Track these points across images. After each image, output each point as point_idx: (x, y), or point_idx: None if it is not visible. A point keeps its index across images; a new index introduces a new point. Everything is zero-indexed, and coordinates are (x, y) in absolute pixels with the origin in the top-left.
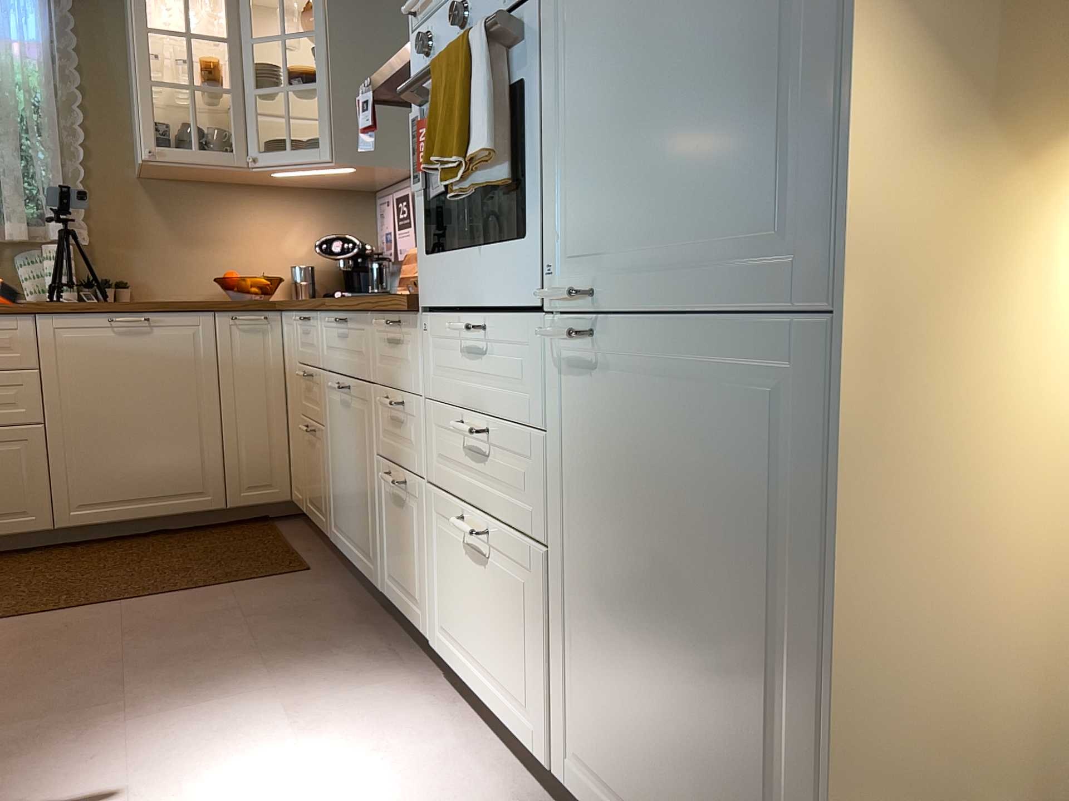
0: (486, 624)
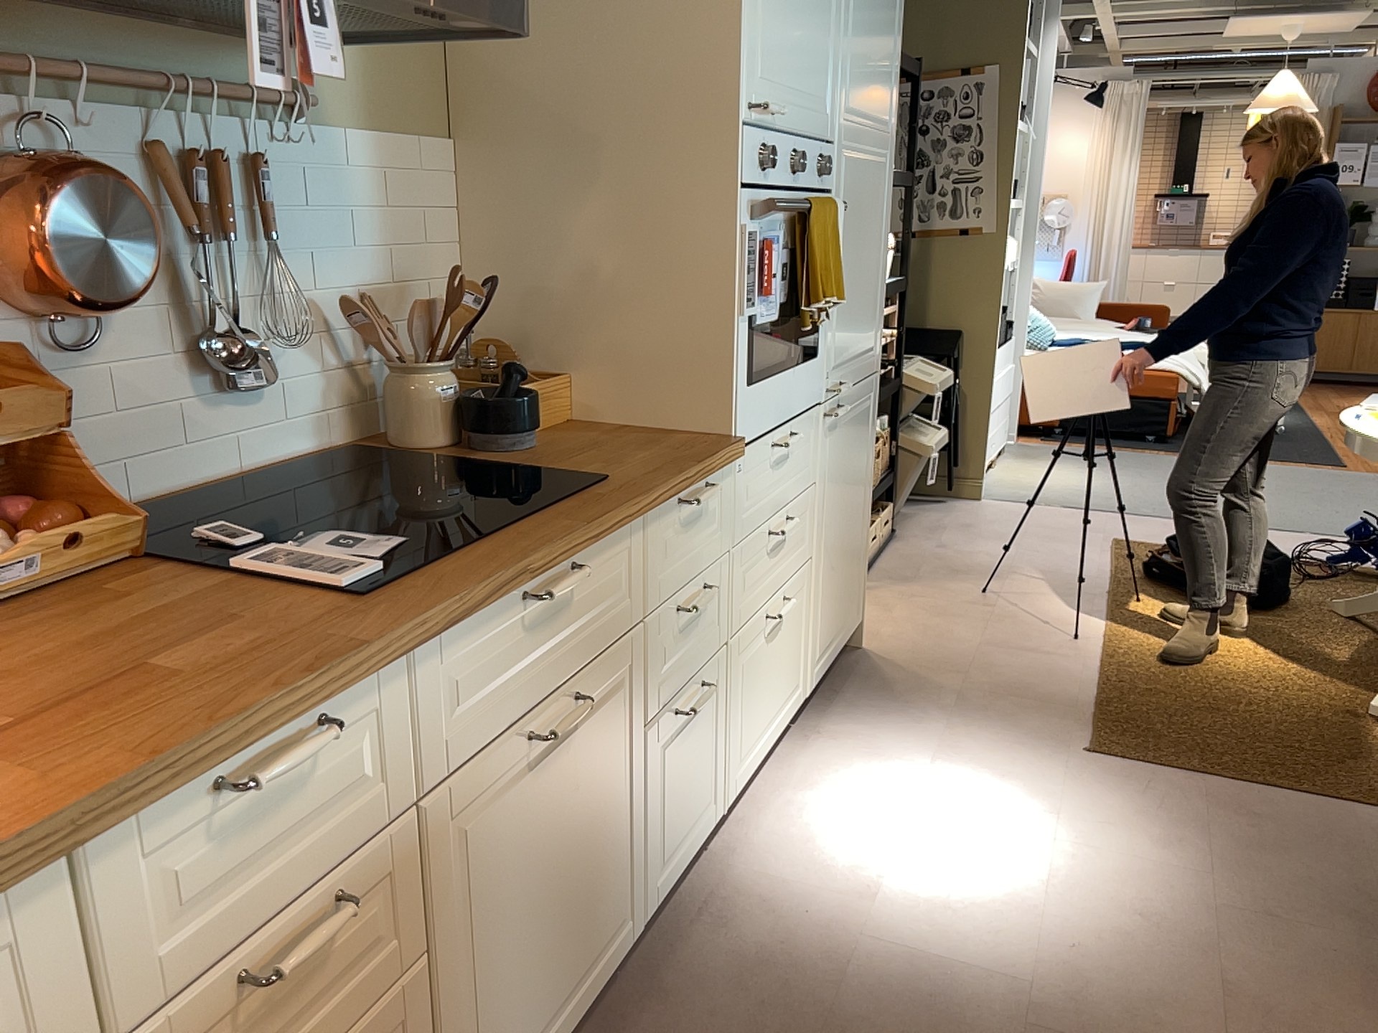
0: (774, 680)
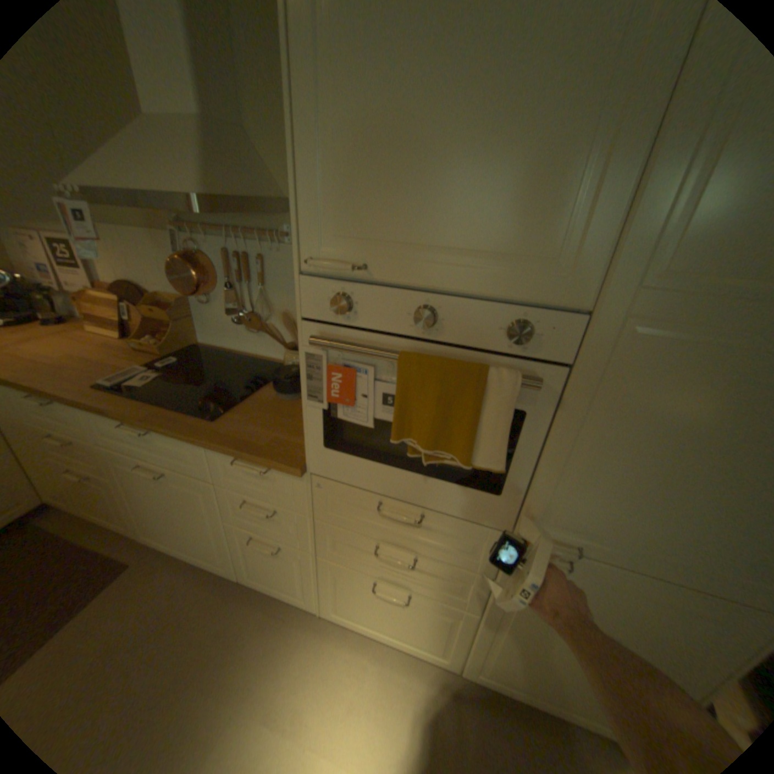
0: (391, 622)
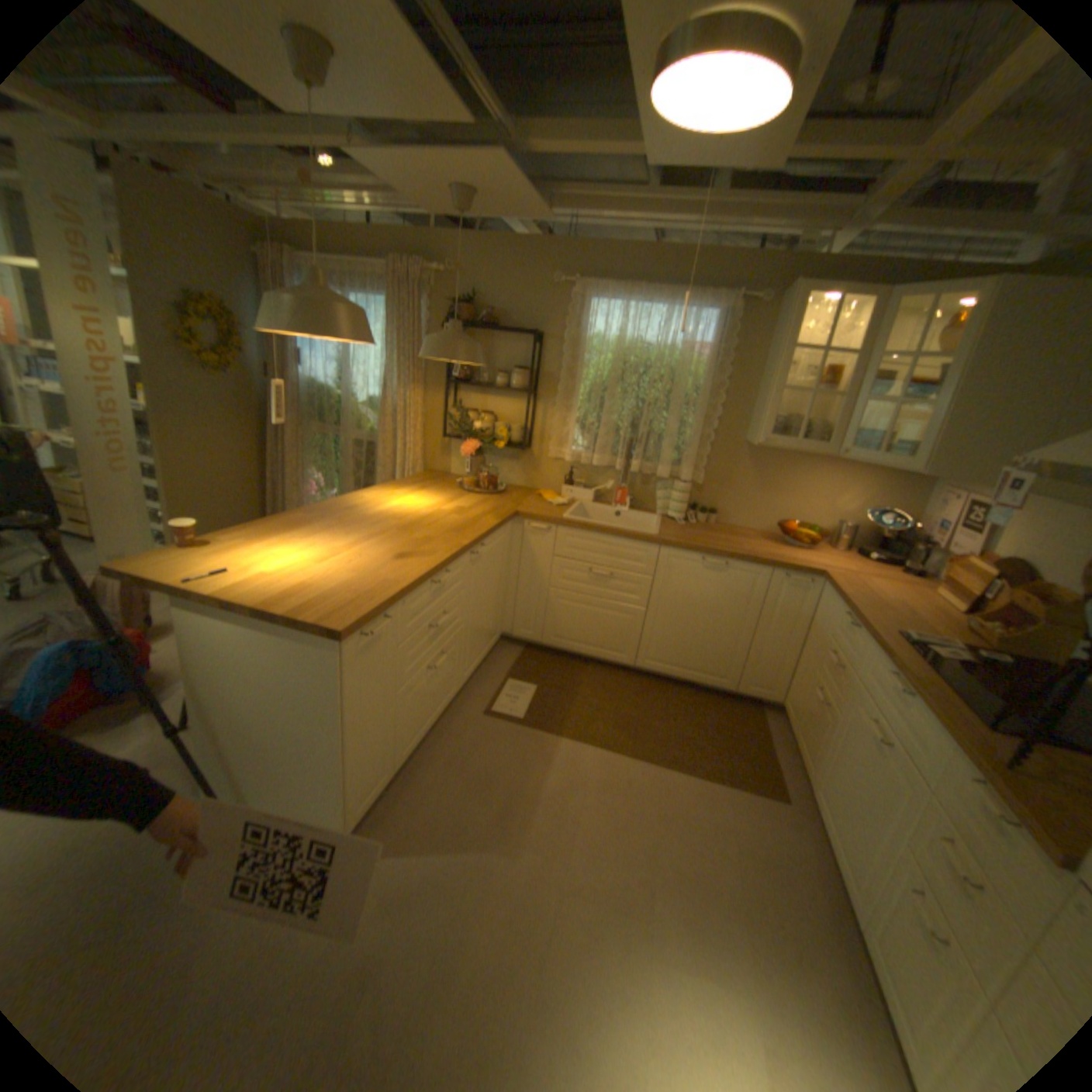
0: None
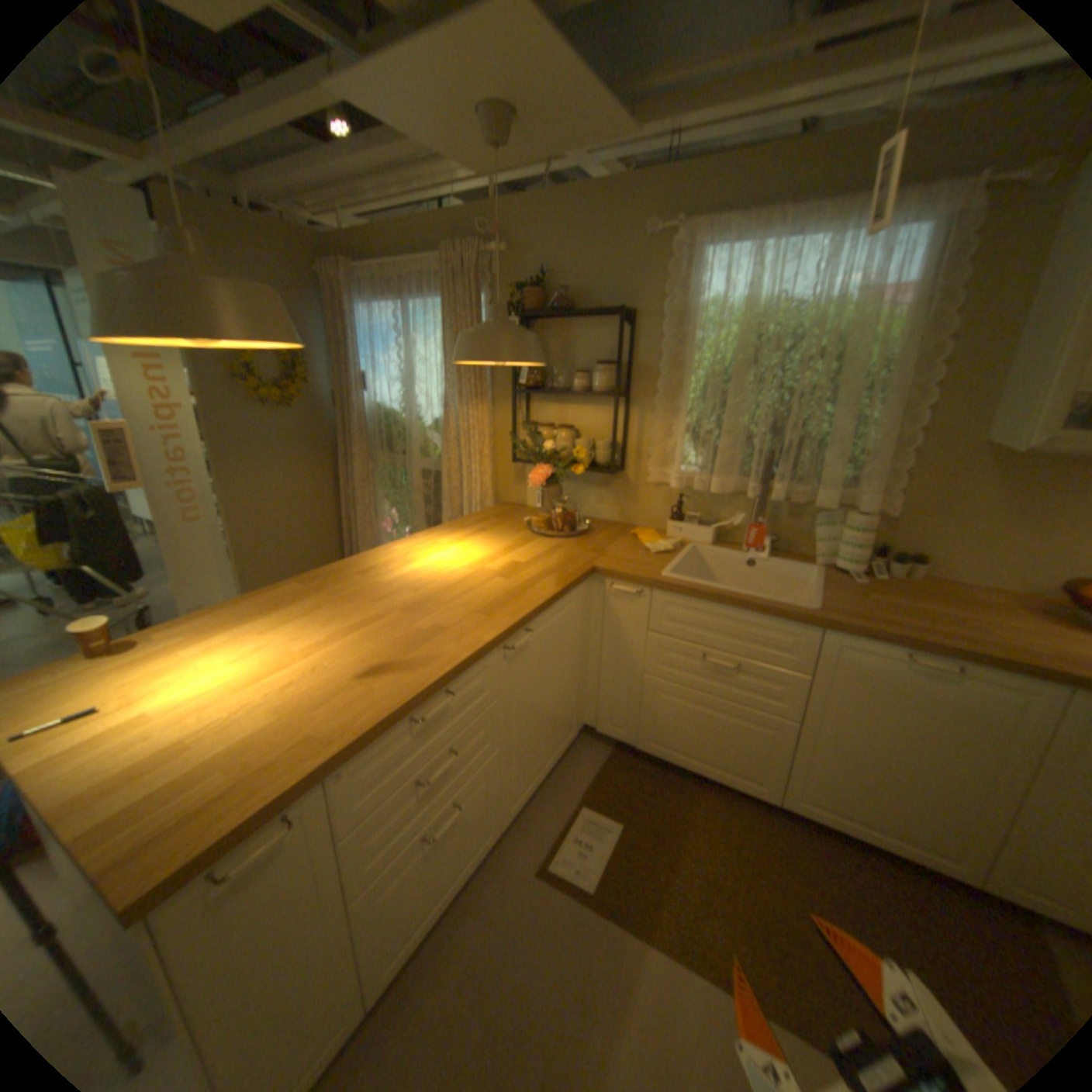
0: None
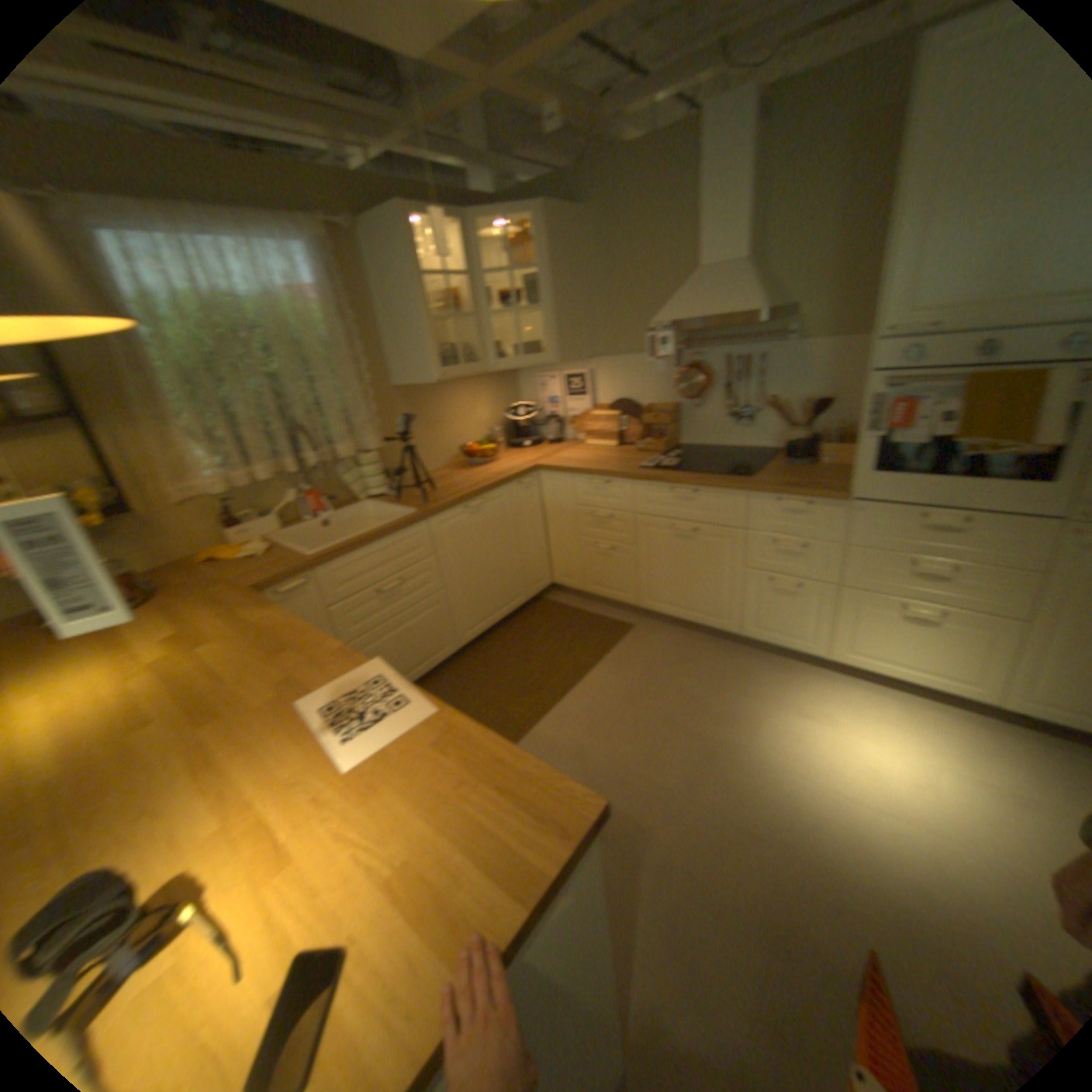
0: (916, 649)
